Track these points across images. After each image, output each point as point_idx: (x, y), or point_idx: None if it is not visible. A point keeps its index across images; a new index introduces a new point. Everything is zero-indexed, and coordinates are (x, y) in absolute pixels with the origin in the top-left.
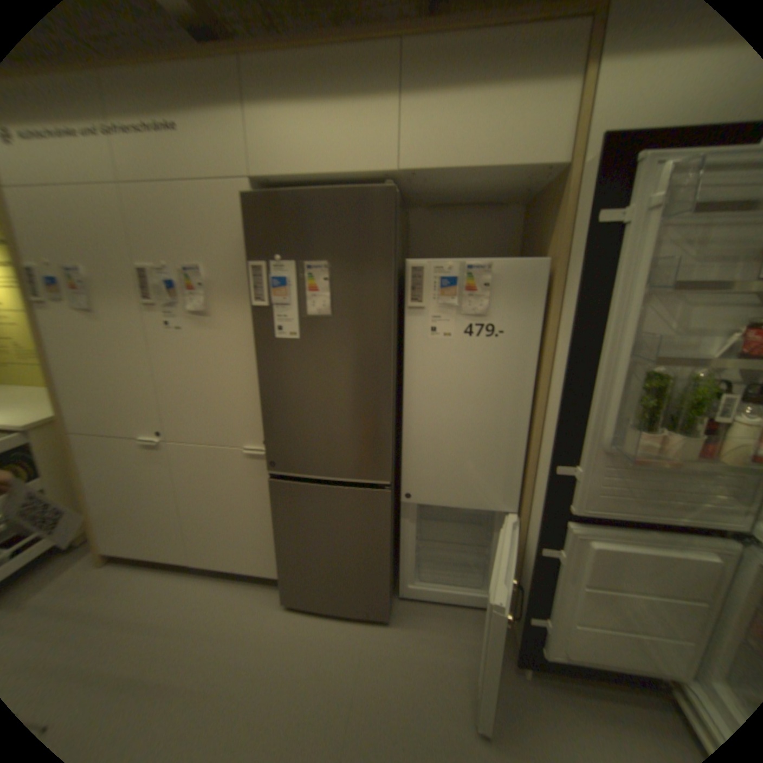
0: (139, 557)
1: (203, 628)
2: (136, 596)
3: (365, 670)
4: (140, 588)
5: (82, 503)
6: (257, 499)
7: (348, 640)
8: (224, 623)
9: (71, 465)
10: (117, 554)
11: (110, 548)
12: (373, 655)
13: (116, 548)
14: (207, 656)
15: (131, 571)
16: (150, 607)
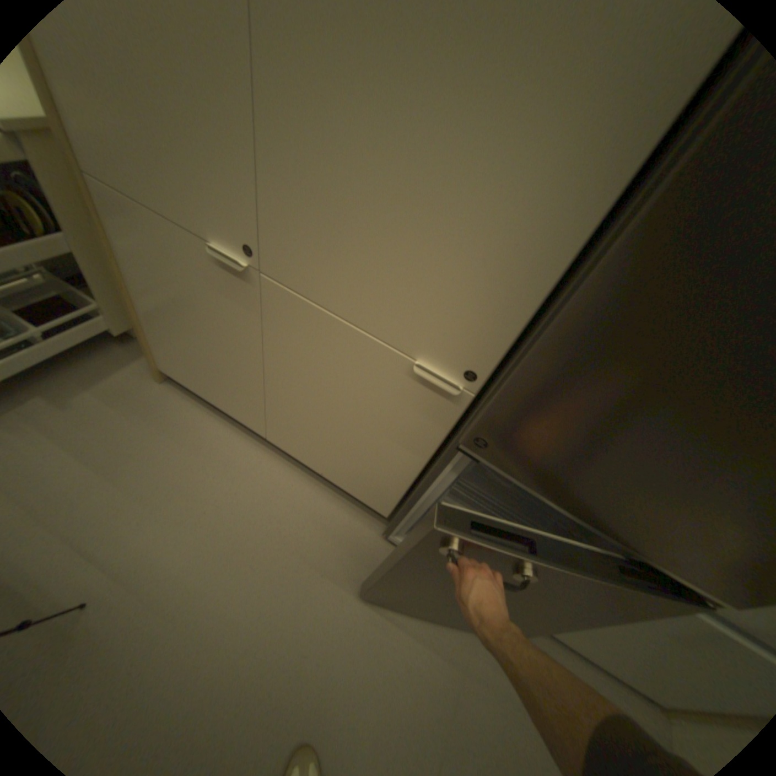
0: (209, 398)
1: (279, 537)
2: (203, 448)
3: (473, 697)
4: (208, 438)
5: (131, 303)
6: (400, 437)
7: (456, 639)
8: (305, 541)
9: (105, 237)
10: (183, 382)
11: (174, 371)
12: (485, 679)
13: (181, 376)
14: (281, 583)
15: (199, 405)
16: (218, 474)
